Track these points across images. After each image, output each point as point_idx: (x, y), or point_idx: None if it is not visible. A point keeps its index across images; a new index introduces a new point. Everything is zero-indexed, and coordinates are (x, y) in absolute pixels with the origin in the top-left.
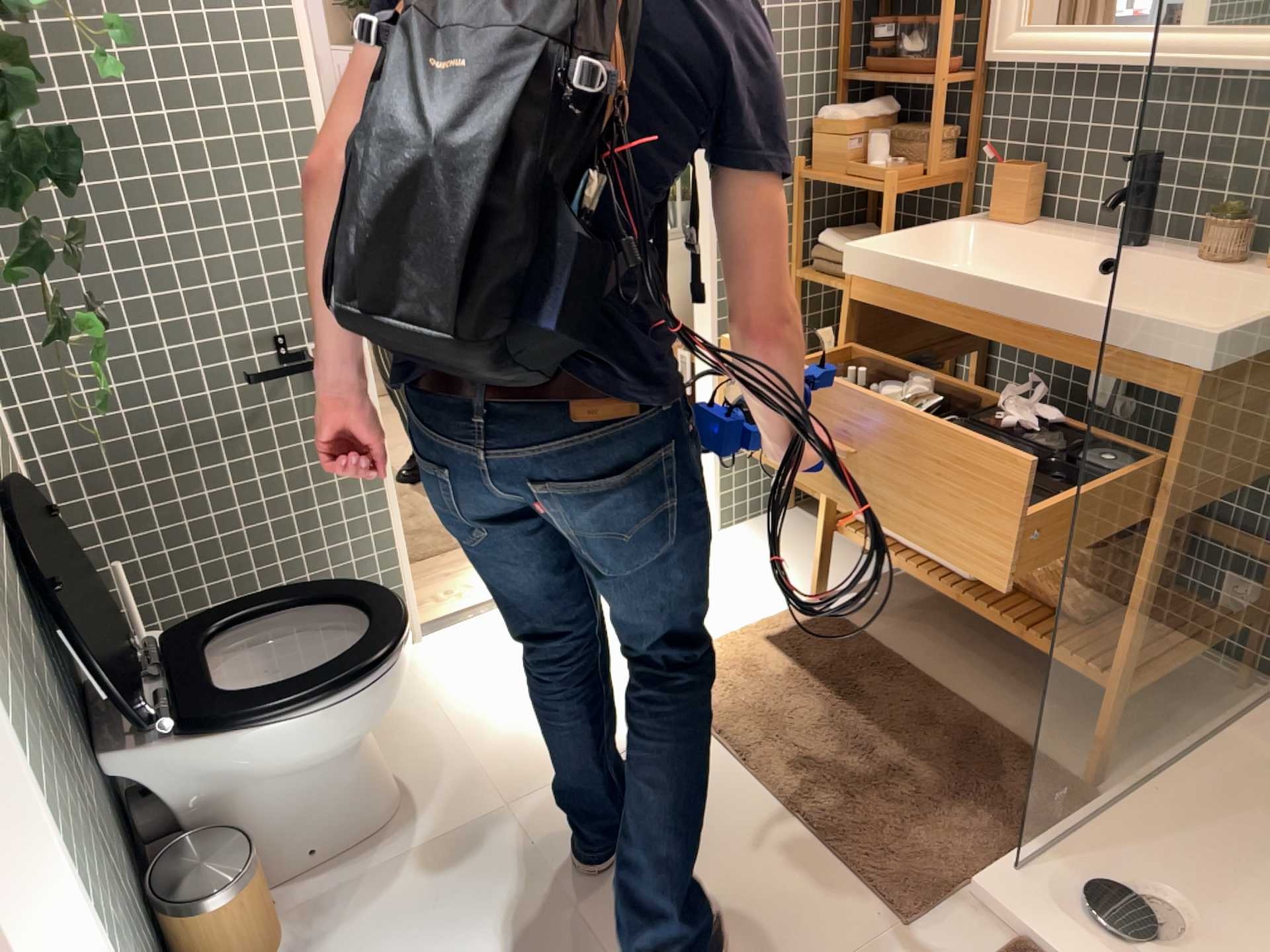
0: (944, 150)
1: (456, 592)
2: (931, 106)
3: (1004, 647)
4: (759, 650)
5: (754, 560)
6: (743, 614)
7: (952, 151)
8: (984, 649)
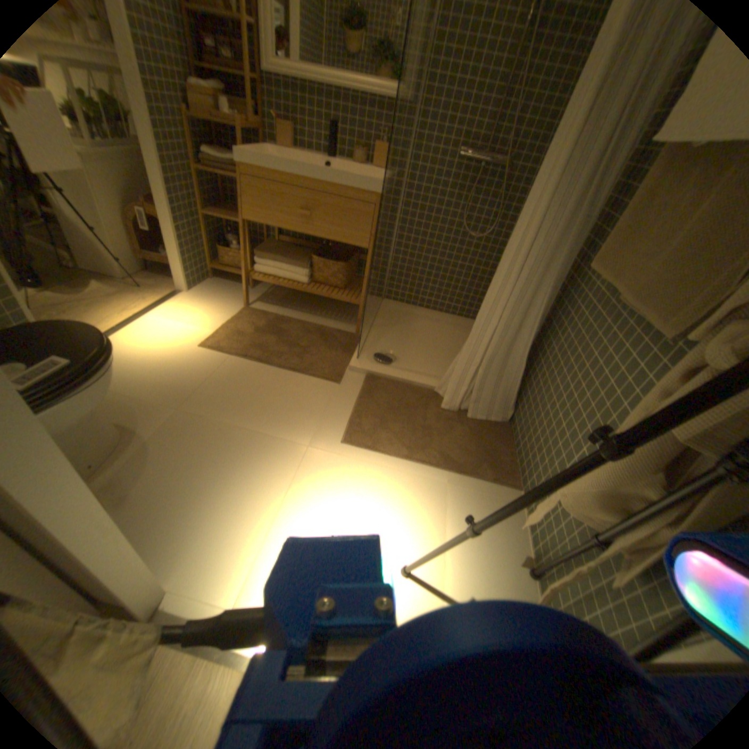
0: (247, 111)
1: None
2: (237, 88)
3: (313, 306)
4: (237, 326)
5: (211, 298)
6: (221, 317)
7: (251, 112)
8: (308, 309)
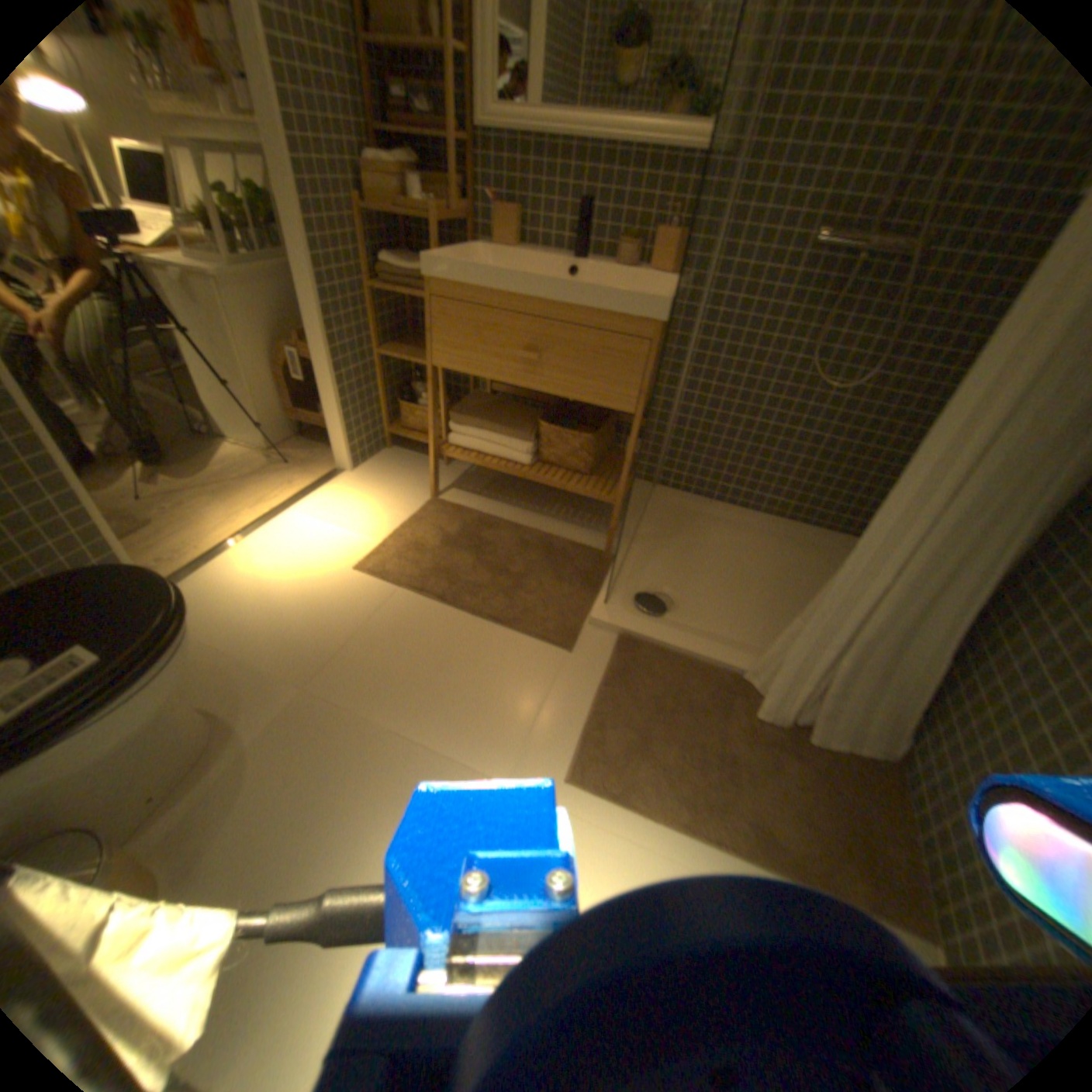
0: (450, 191)
1: (164, 553)
2: (436, 156)
3: (538, 497)
4: (414, 533)
5: (383, 481)
6: (394, 514)
7: (455, 192)
8: (529, 501)
